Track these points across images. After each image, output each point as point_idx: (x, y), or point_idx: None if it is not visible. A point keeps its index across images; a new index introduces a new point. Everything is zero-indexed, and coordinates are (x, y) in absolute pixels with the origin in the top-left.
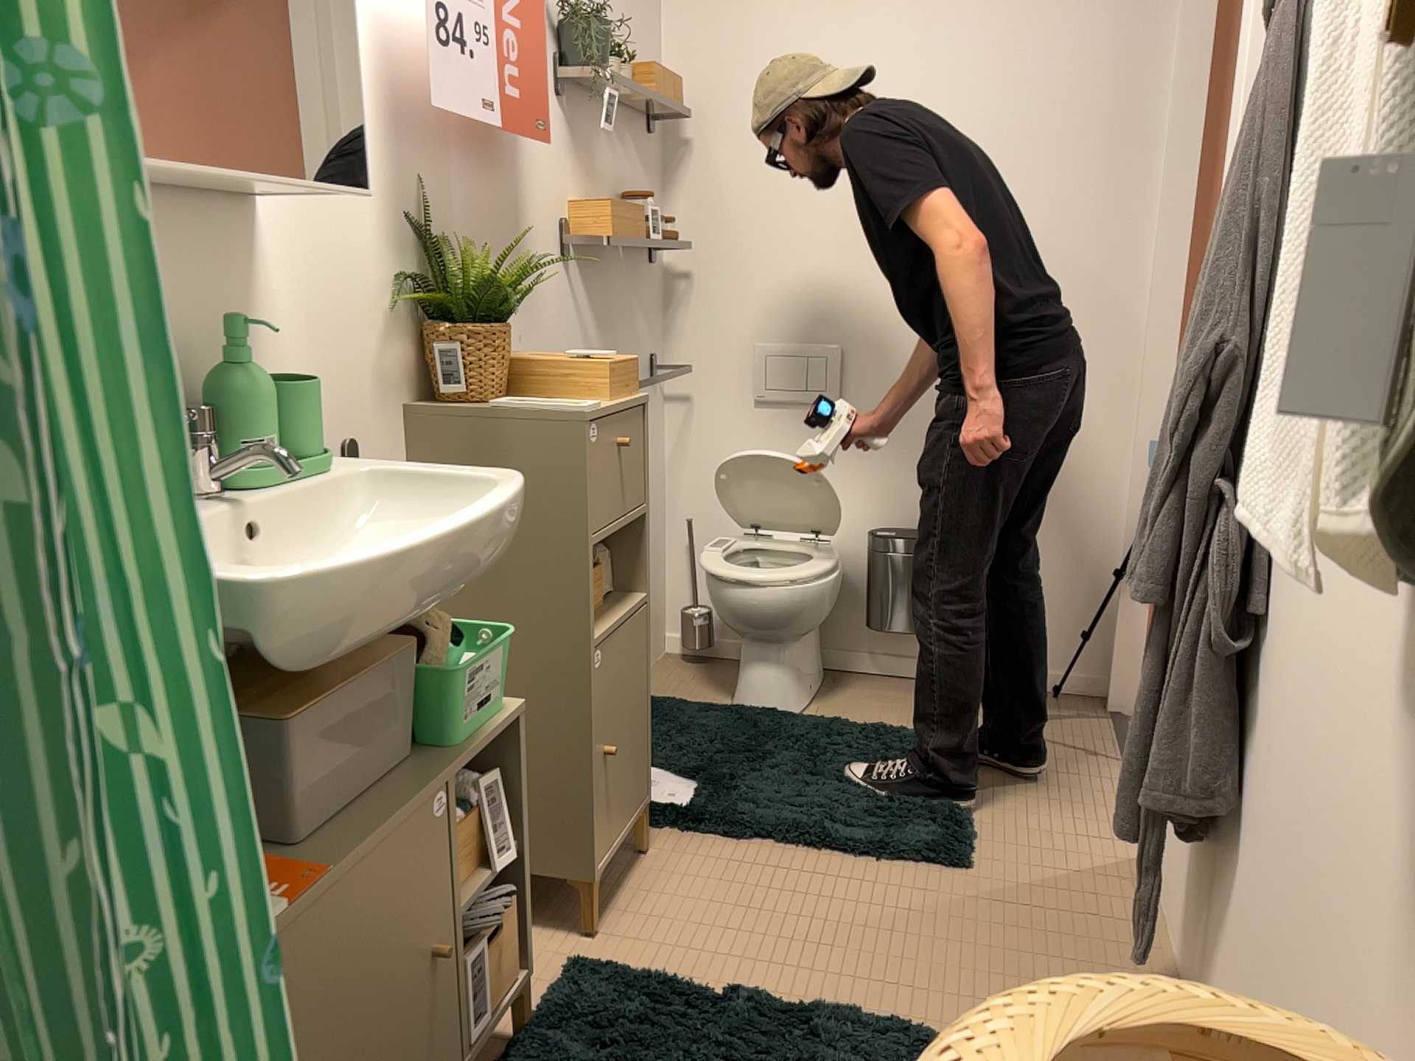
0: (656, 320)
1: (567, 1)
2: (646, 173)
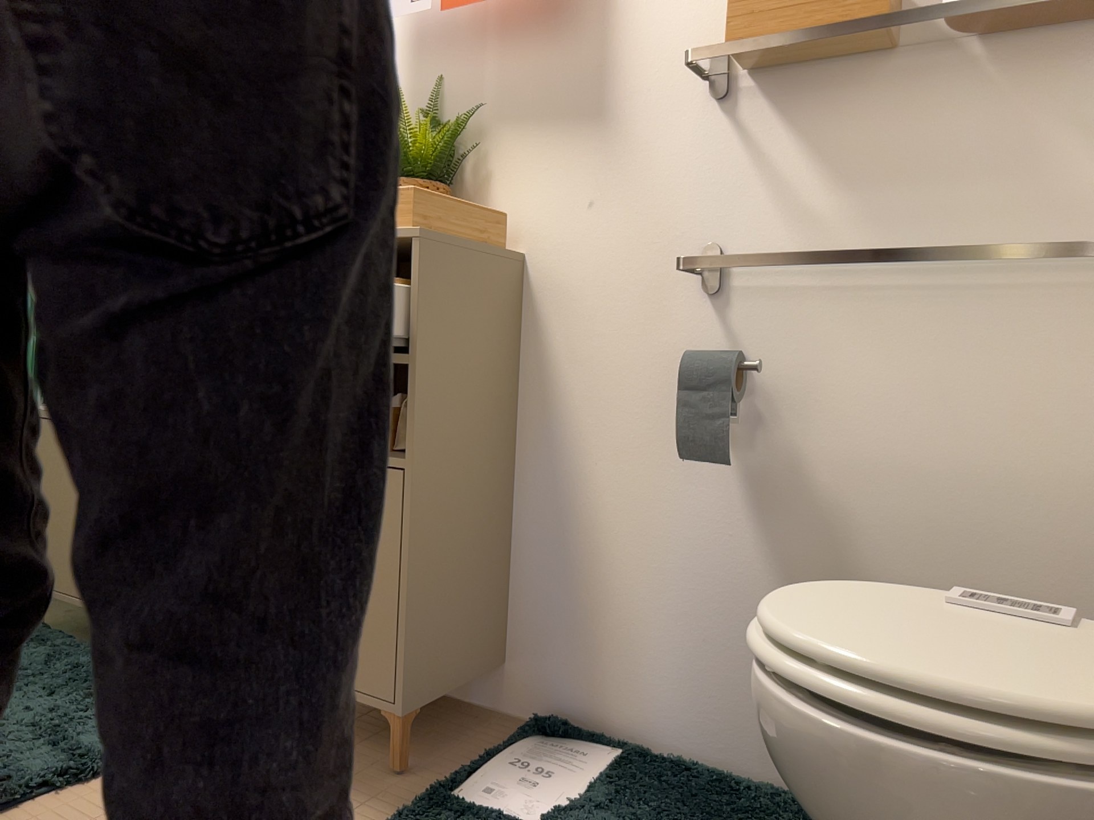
0: None
1: None
2: None
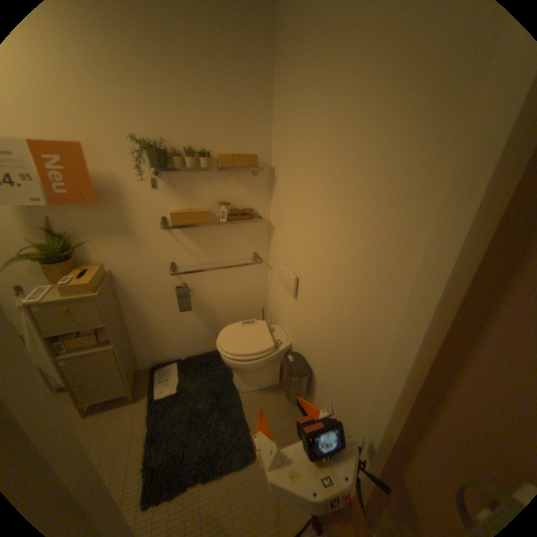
0: (259, 240)
1: (158, 133)
2: (248, 187)
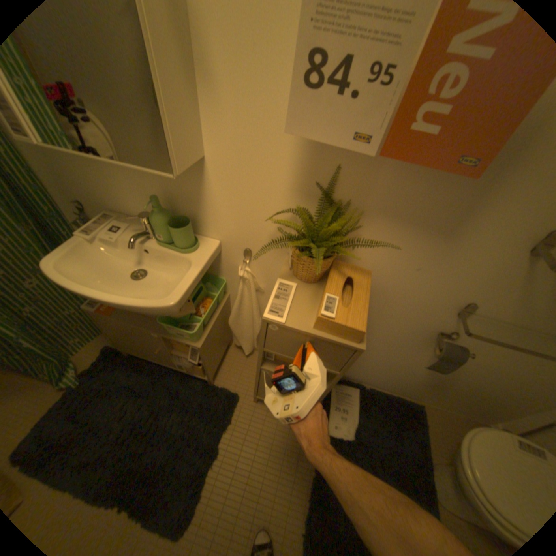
0: None
1: None
2: None
